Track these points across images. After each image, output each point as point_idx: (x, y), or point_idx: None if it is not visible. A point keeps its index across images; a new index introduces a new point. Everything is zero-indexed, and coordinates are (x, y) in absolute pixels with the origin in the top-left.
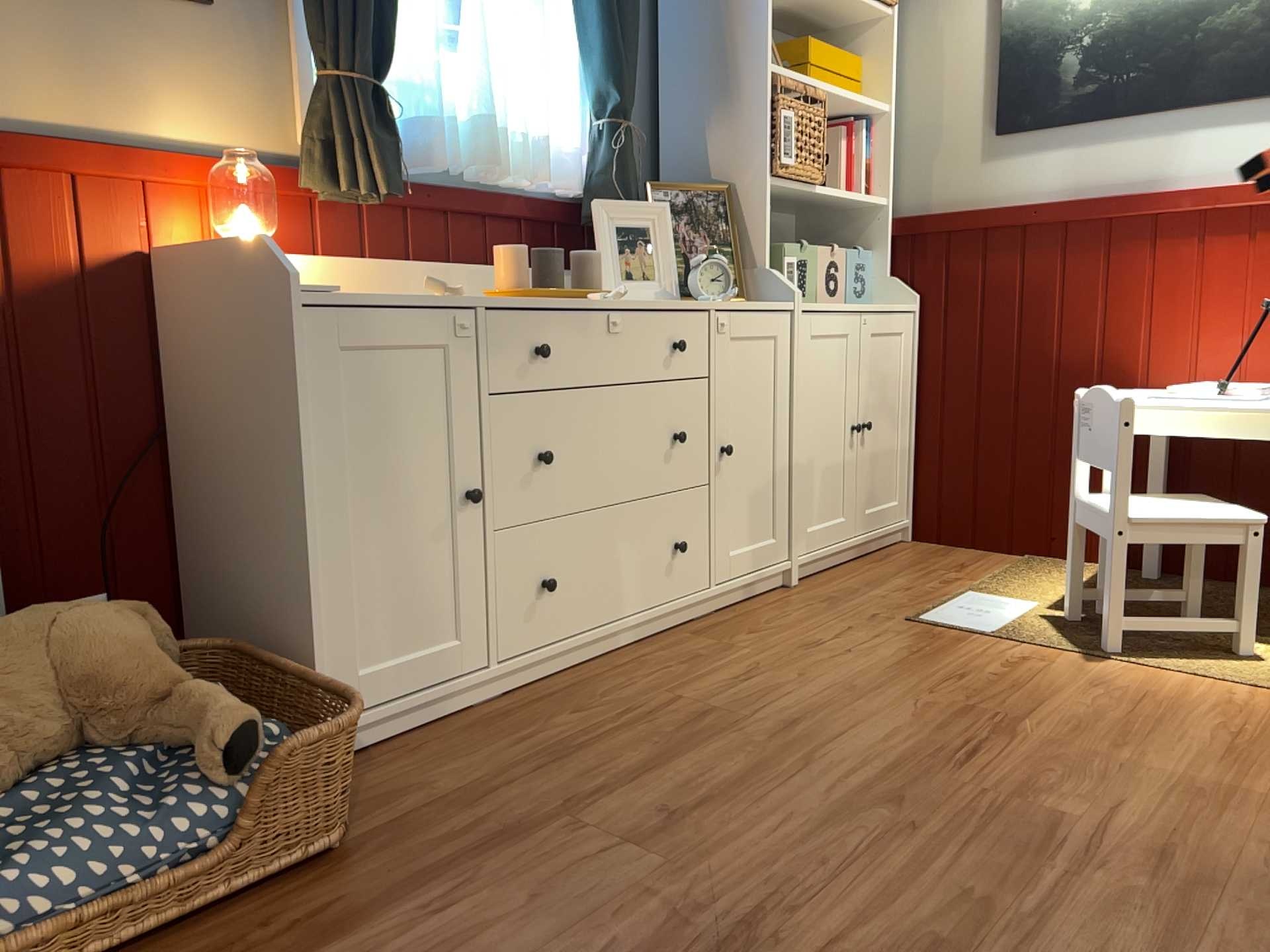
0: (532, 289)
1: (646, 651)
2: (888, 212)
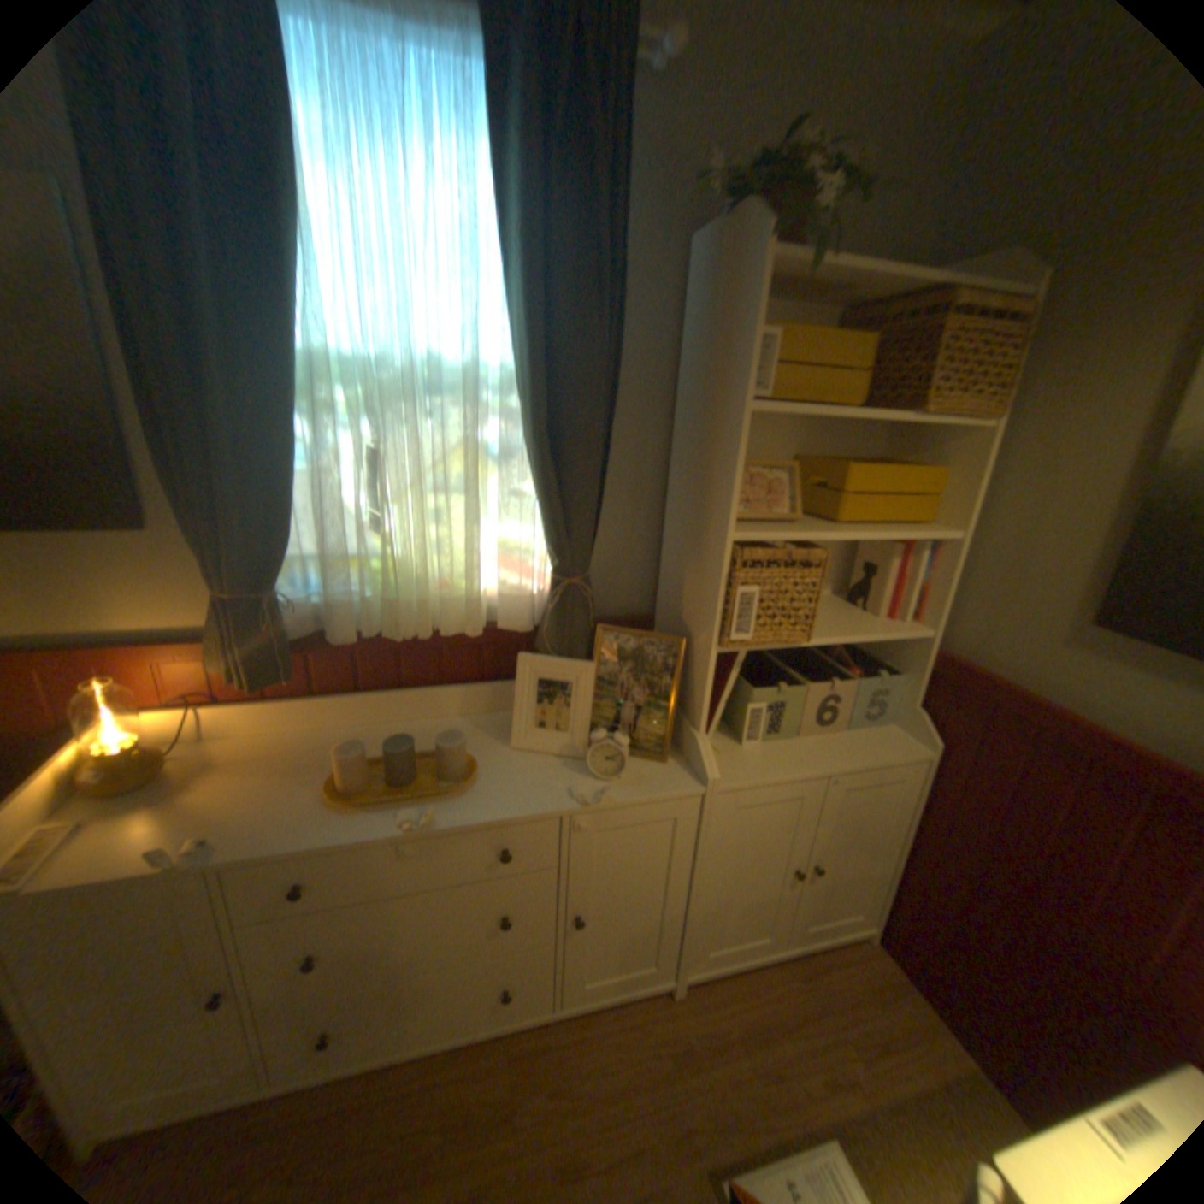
0: (342, 805)
1: (449, 1073)
2: (934, 645)
